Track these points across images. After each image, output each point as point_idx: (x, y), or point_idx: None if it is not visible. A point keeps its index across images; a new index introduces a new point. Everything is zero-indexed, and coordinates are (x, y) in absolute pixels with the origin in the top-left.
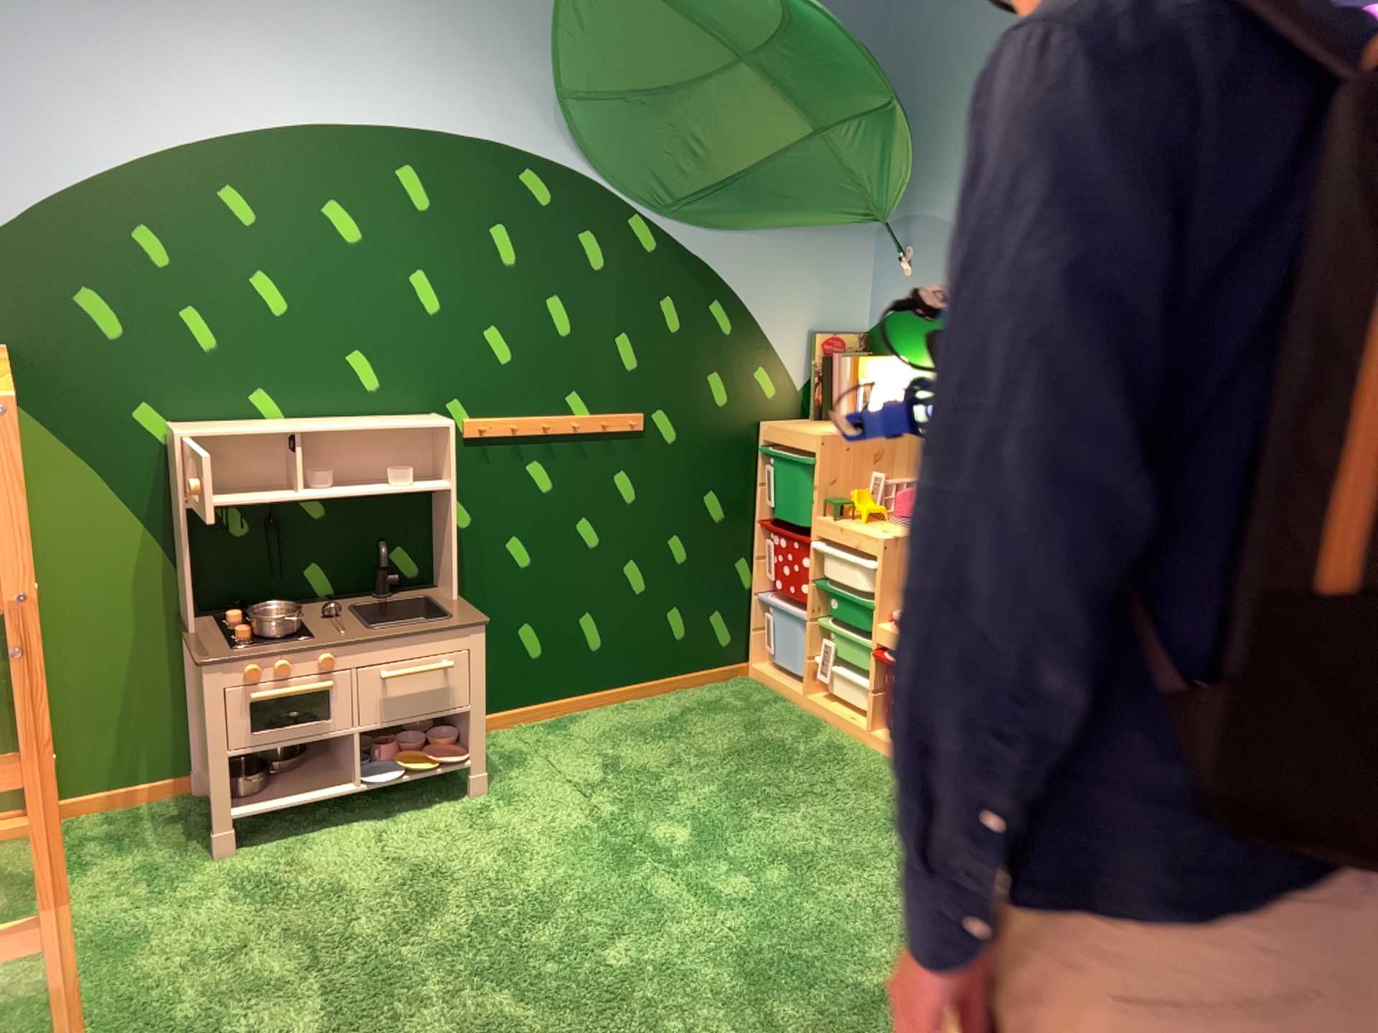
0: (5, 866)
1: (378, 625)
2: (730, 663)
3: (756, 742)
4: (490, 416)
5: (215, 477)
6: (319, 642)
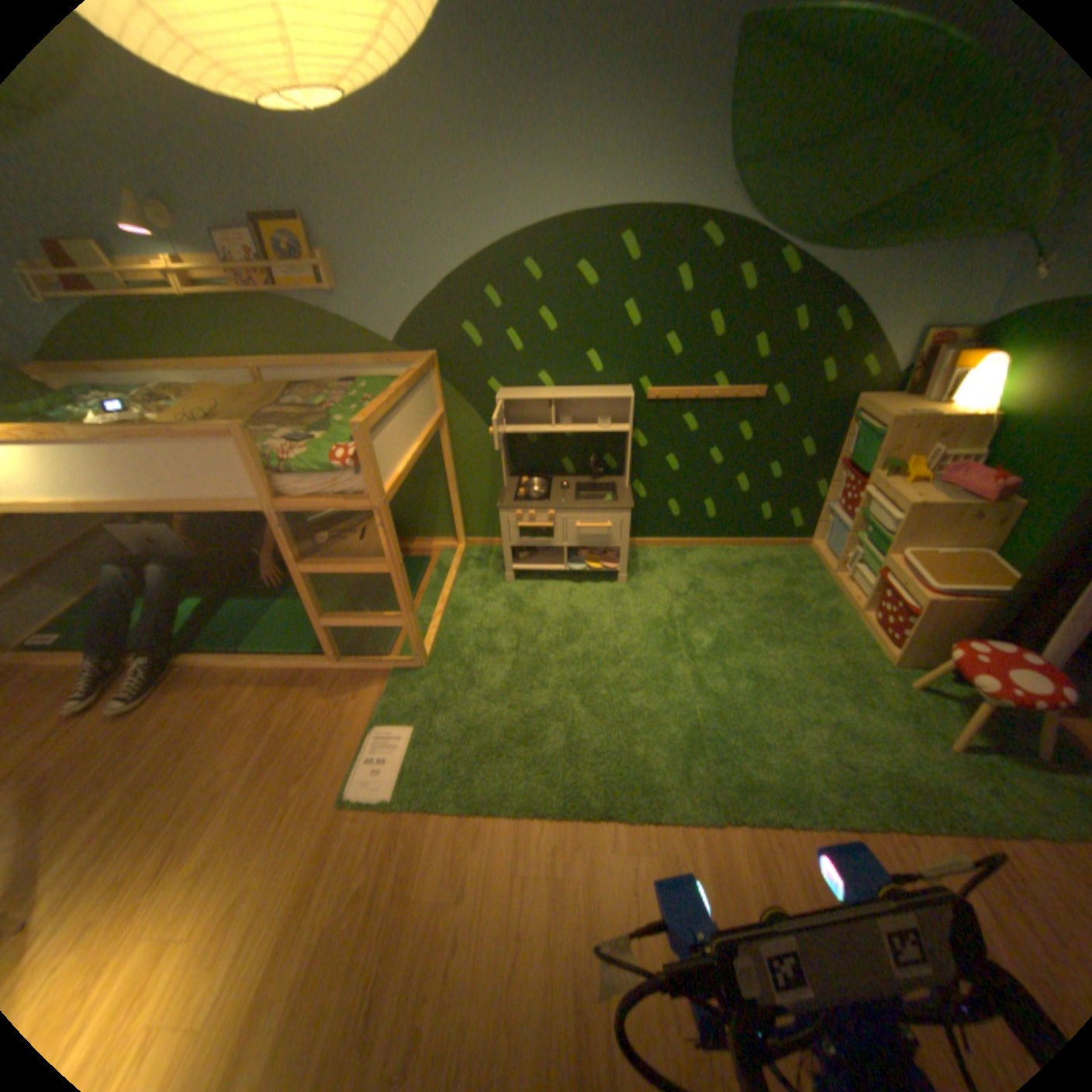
0: (437, 564)
1: (576, 501)
2: (799, 539)
3: (784, 599)
4: (662, 387)
5: (508, 420)
6: (543, 508)
